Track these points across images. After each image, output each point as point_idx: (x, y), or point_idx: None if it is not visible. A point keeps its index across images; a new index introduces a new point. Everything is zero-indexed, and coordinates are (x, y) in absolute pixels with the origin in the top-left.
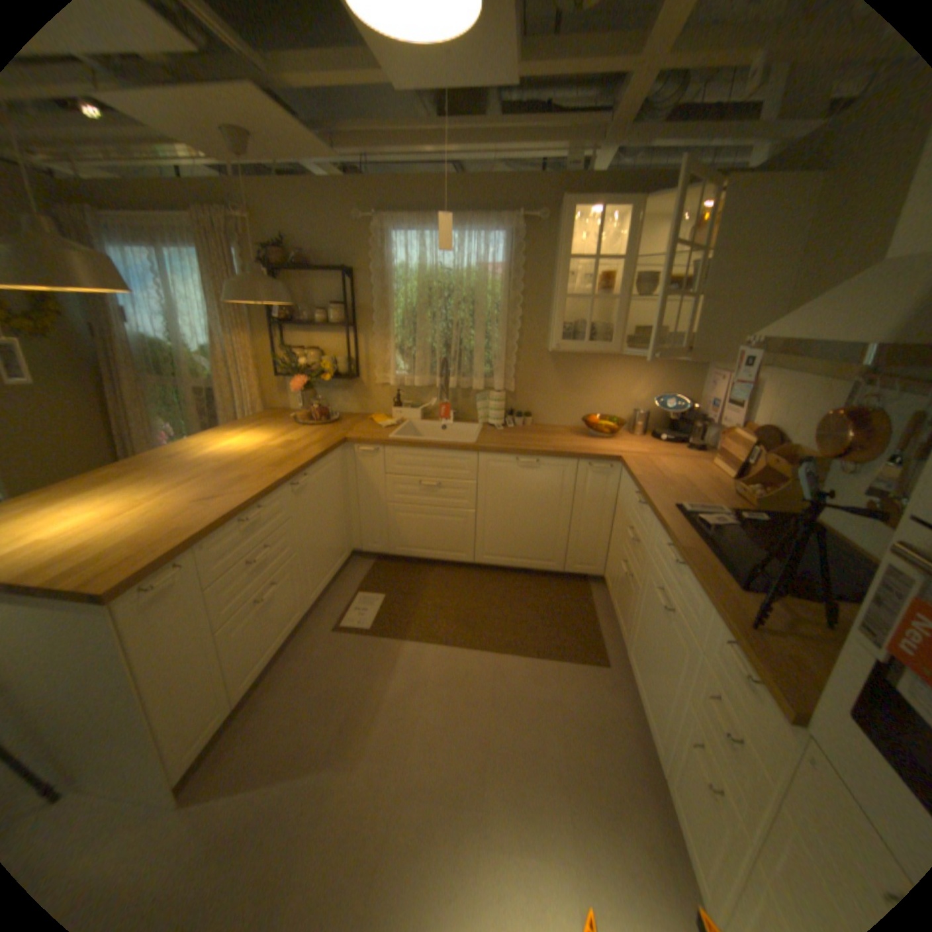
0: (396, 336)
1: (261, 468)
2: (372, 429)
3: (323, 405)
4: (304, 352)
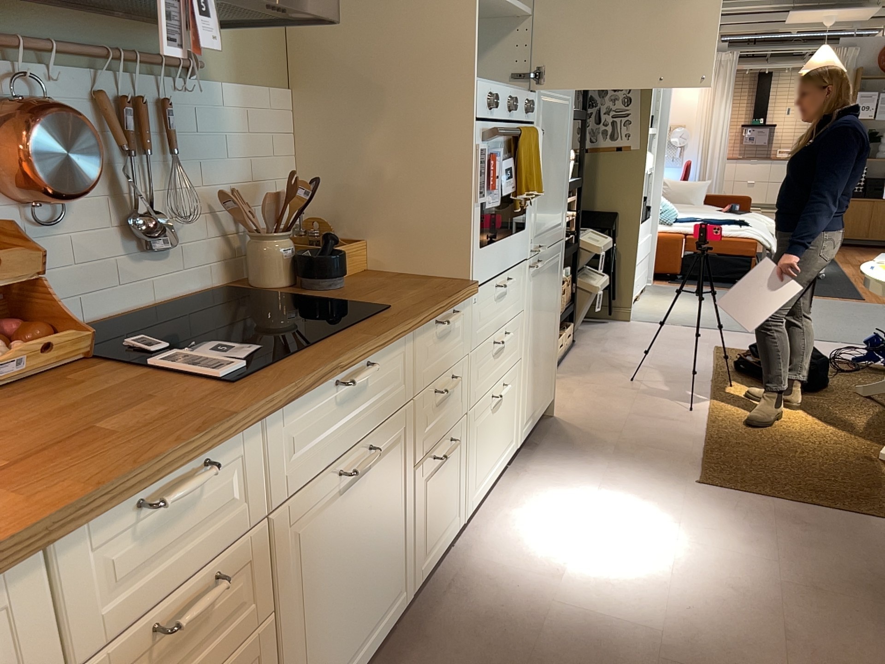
0: None
1: None
2: None
3: None
4: None
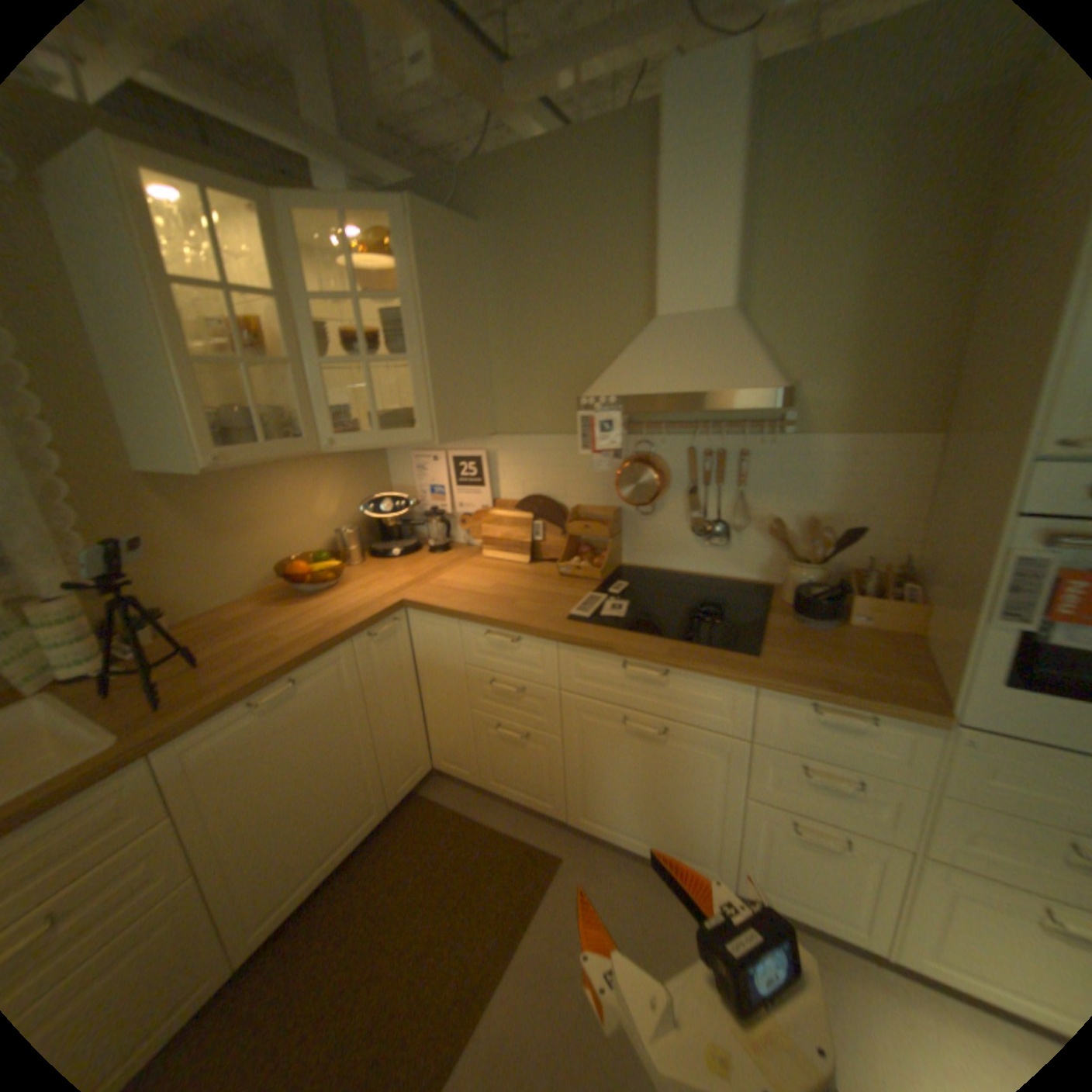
0: None
1: None
2: None
3: None
4: None
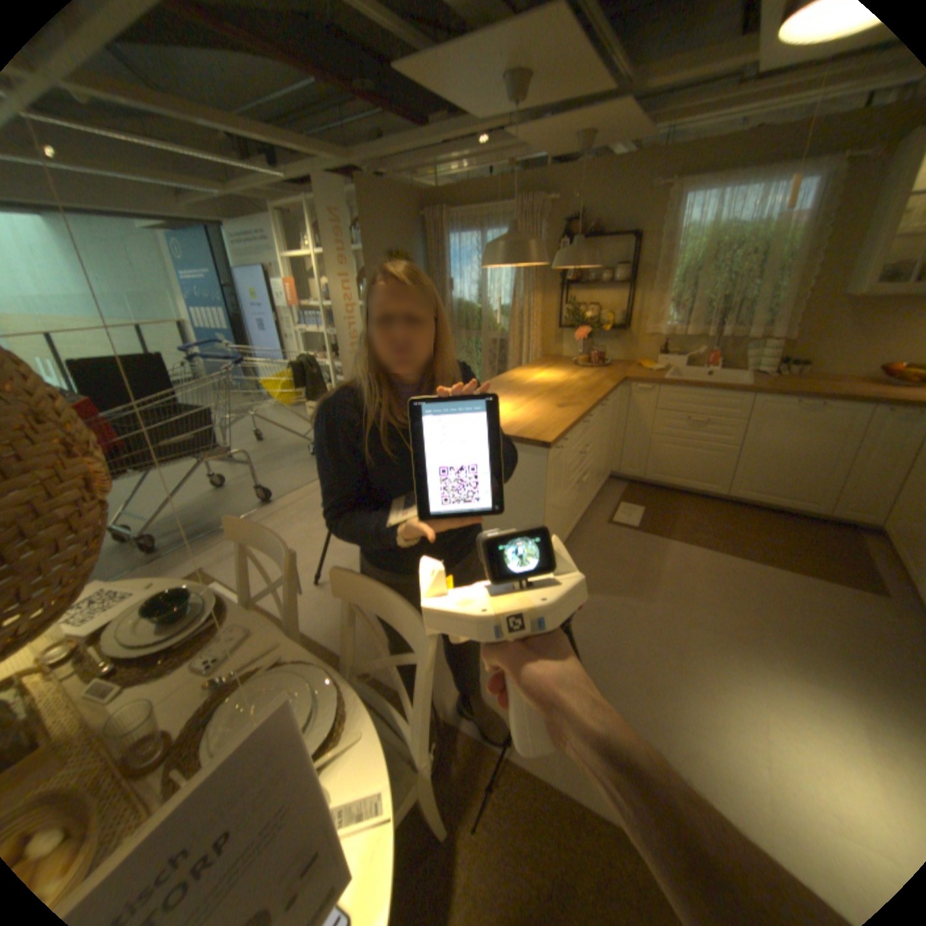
0: (674, 289)
1: (580, 392)
2: (645, 372)
3: (602, 351)
4: (585, 307)
